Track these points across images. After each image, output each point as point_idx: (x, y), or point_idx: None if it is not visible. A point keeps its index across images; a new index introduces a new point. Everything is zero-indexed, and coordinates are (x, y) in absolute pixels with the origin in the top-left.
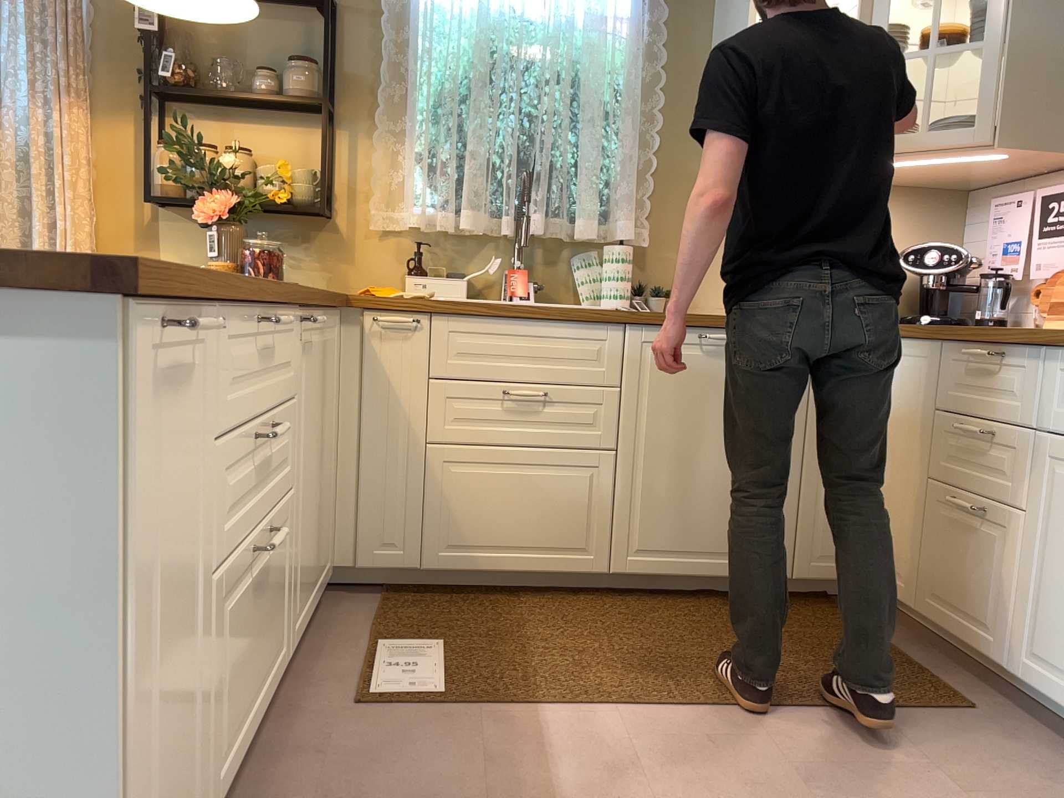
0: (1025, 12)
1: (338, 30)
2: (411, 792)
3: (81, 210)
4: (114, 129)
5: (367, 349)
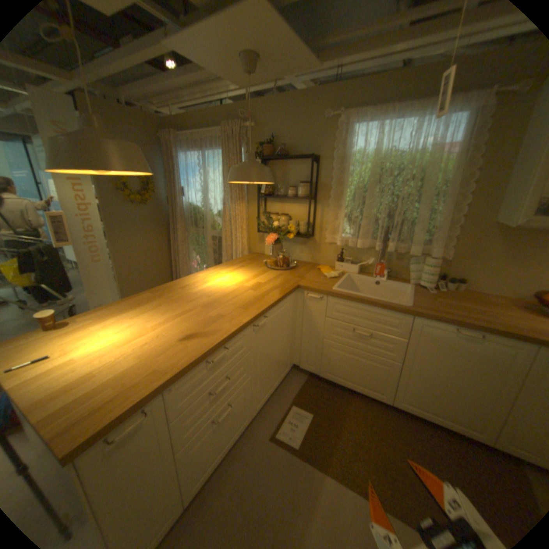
0: None
1: (318, 166)
2: (262, 503)
3: (242, 233)
4: (251, 206)
5: (305, 303)
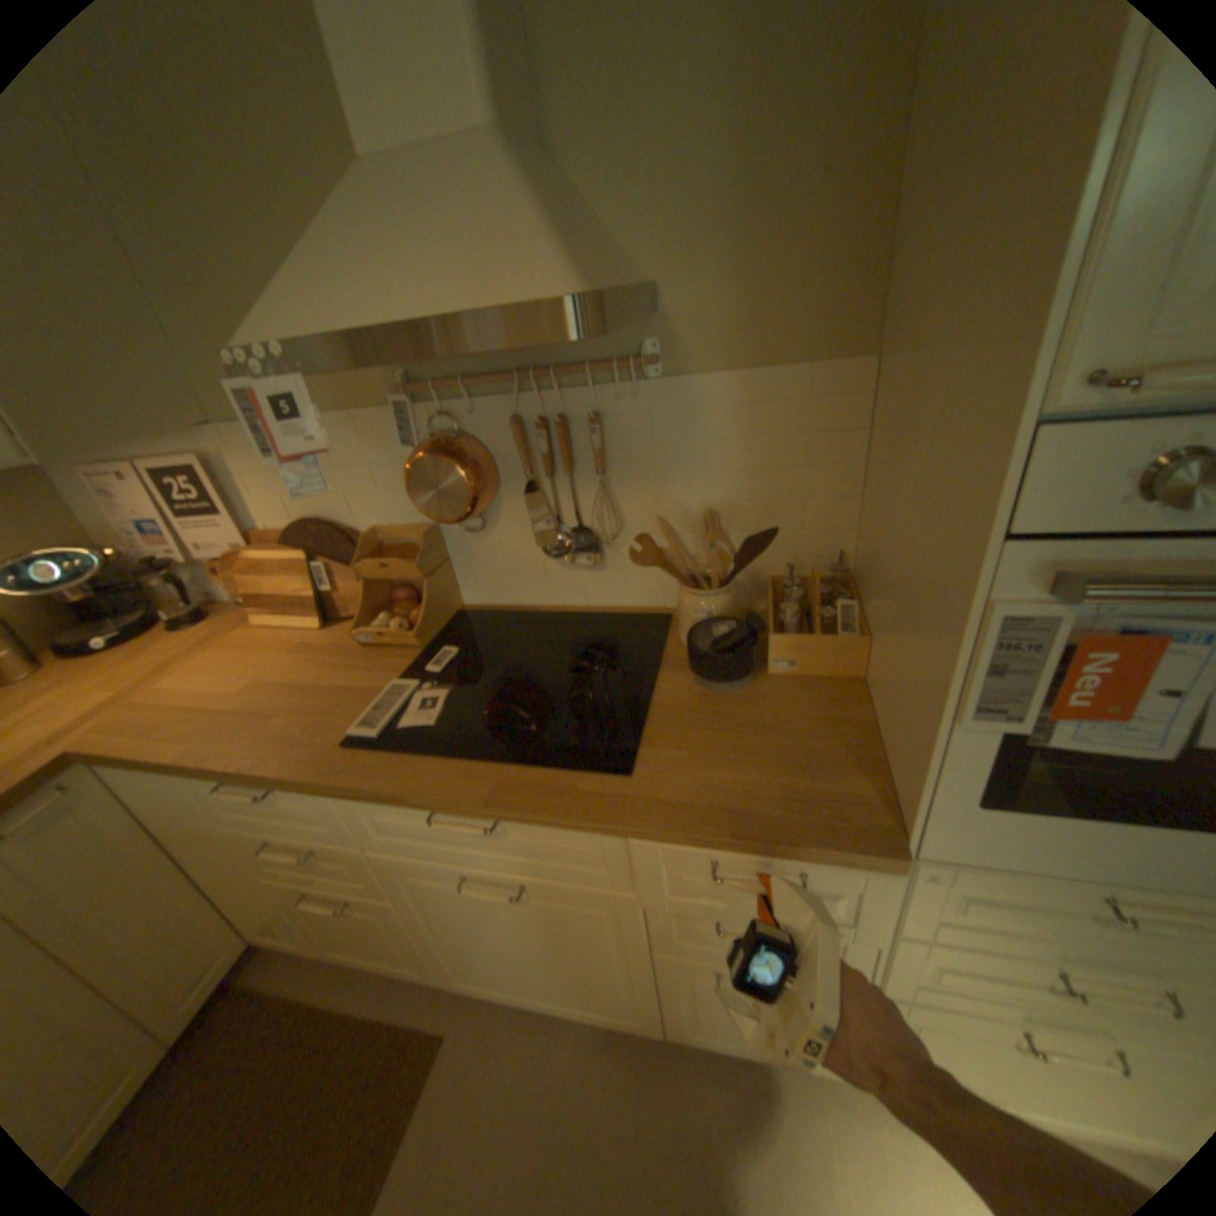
0: None
1: None
2: None
3: None
4: None
5: None
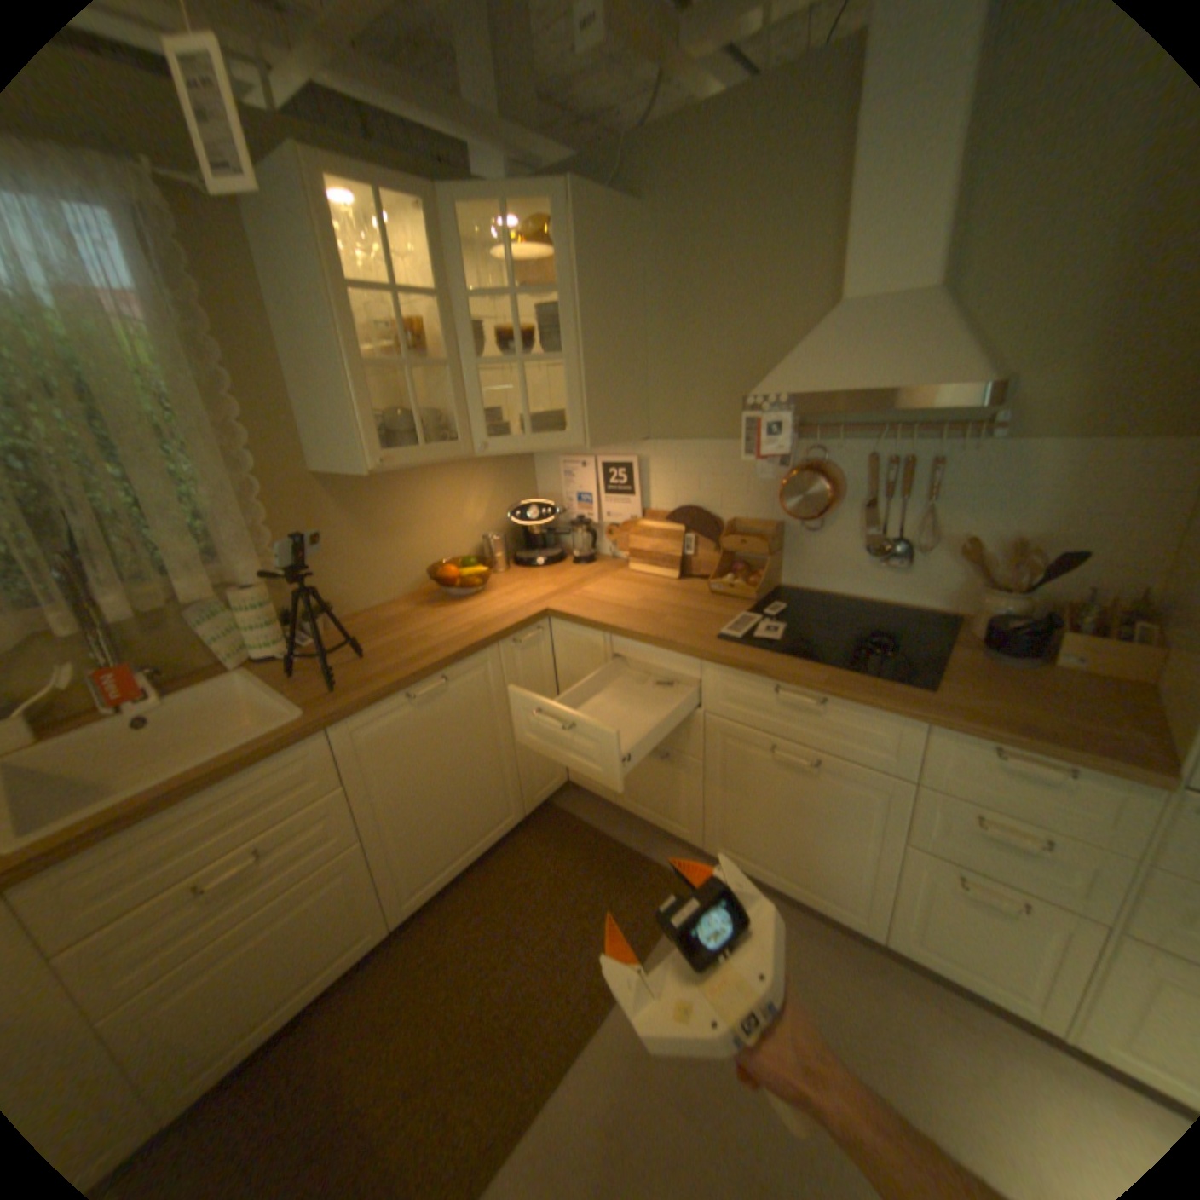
0: (587, 329)
1: None
2: None
3: None
4: None
5: None
